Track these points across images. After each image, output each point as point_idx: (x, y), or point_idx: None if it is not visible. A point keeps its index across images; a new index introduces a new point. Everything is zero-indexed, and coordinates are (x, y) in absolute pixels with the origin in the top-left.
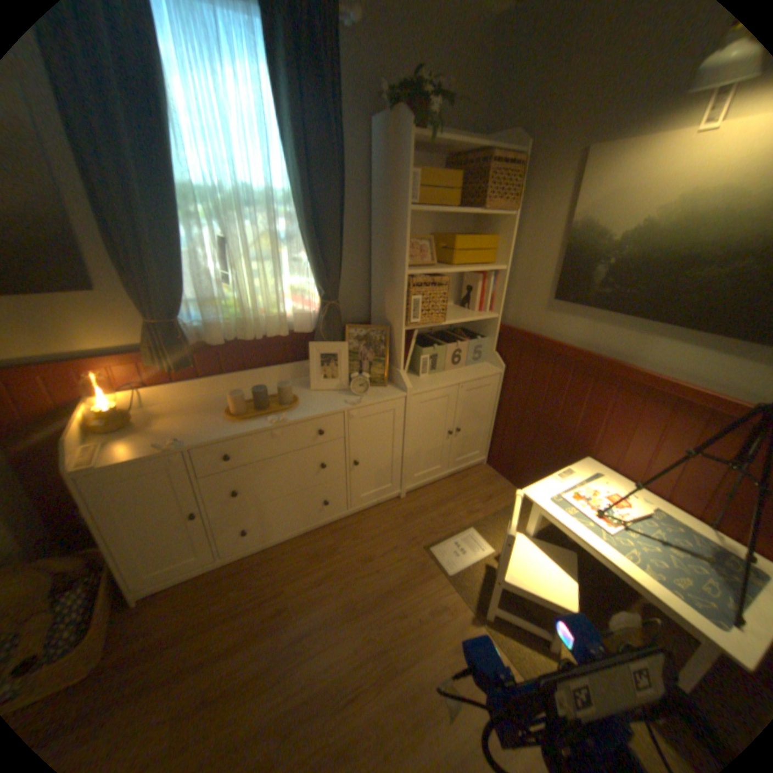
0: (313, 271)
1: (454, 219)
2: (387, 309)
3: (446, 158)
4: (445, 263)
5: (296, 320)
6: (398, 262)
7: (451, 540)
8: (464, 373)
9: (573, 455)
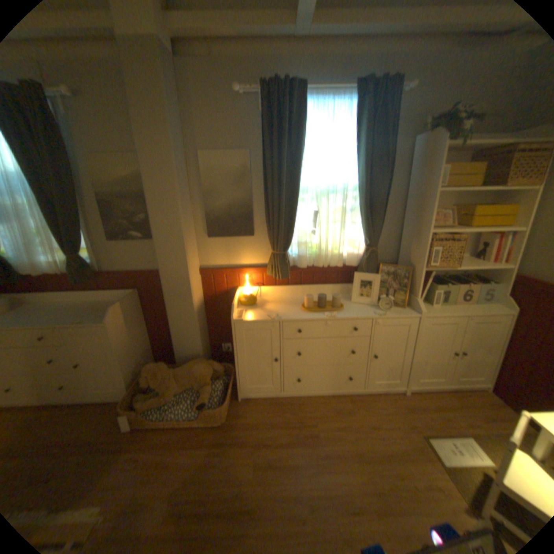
0: (363, 229)
1: (476, 193)
2: (411, 255)
3: (472, 153)
4: (464, 225)
5: (347, 258)
6: (425, 224)
7: (450, 441)
8: (475, 309)
9: None
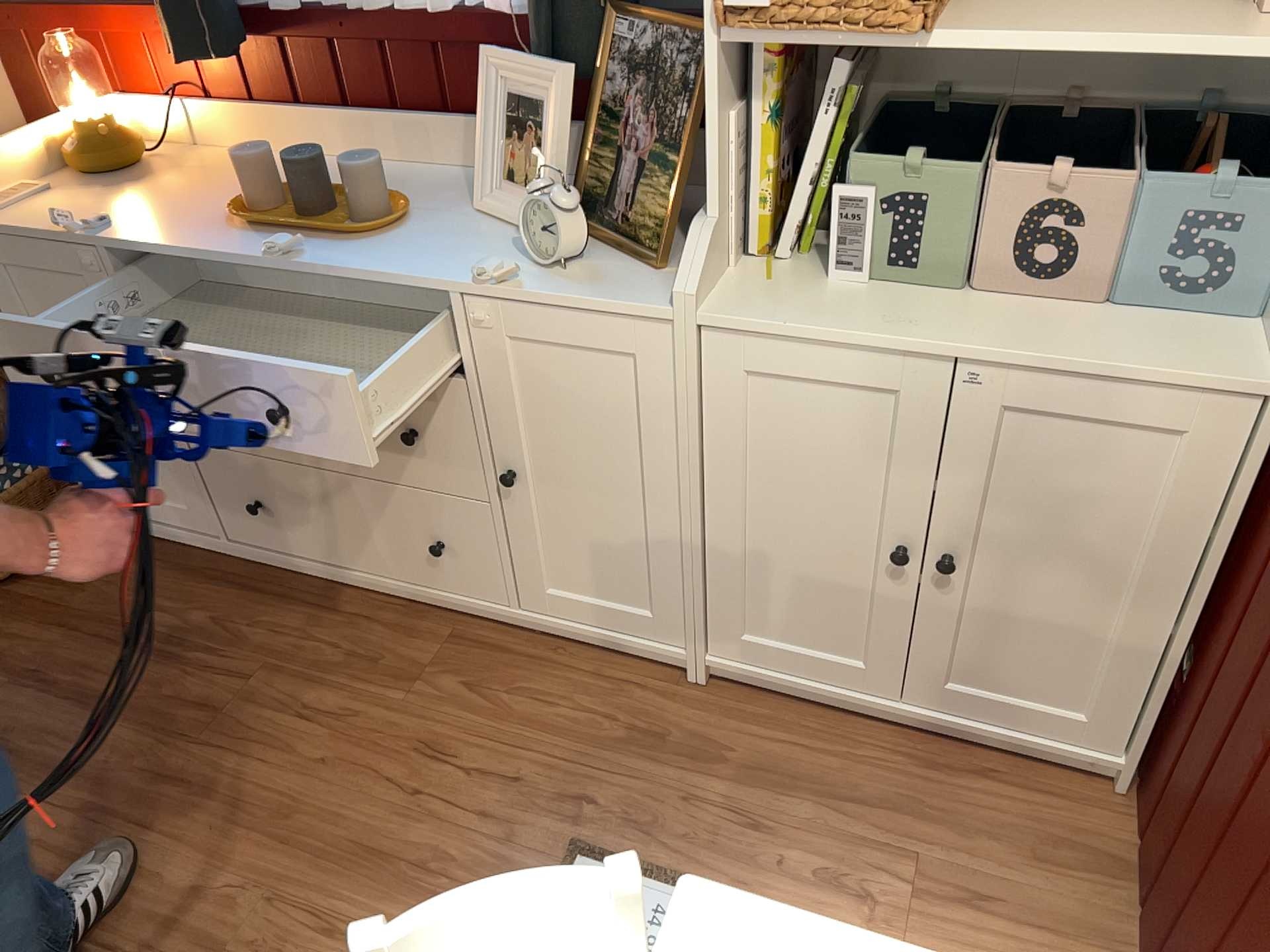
0: None
1: None
2: None
3: None
4: None
5: None
6: None
7: None
8: (1043, 330)
9: None
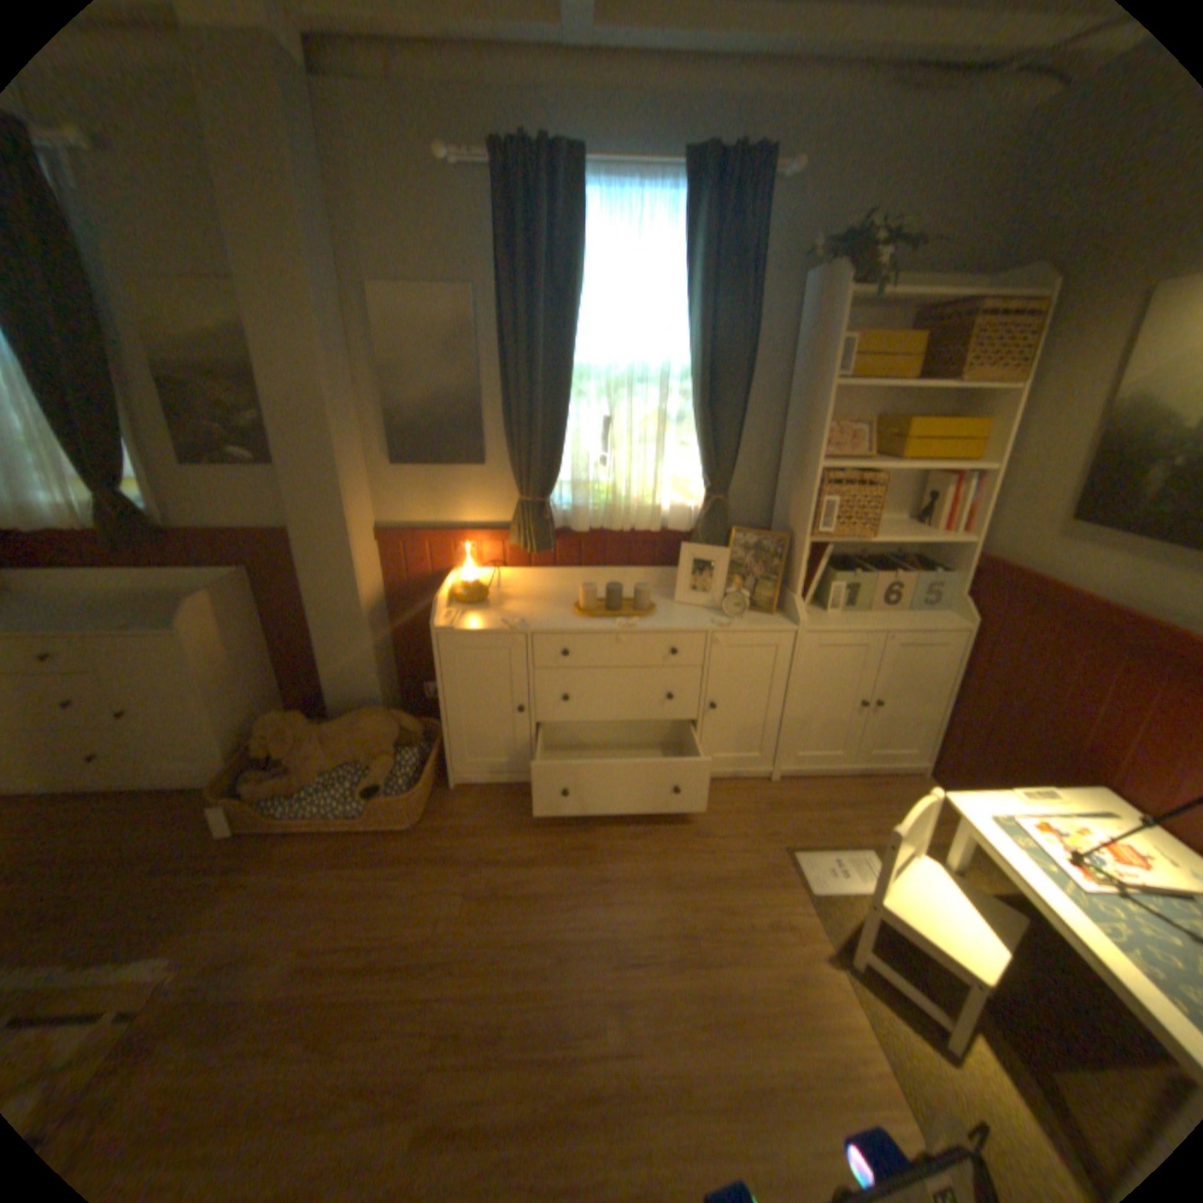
0: (701, 458)
1: (921, 394)
2: (791, 513)
3: (914, 313)
4: (892, 456)
5: (671, 515)
6: (812, 451)
7: (833, 855)
8: (903, 619)
9: (1080, 782)
